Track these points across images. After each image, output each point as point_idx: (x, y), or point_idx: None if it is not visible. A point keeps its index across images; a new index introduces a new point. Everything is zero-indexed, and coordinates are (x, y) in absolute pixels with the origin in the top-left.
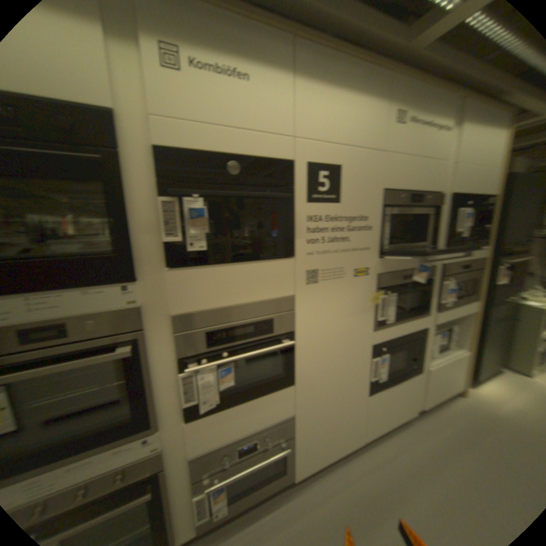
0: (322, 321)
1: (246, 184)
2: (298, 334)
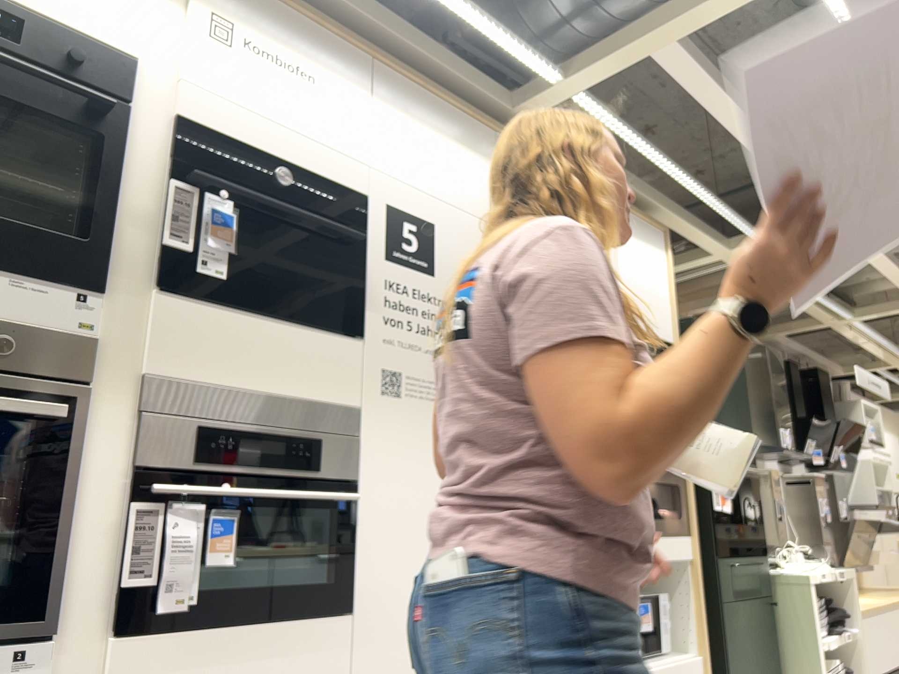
0: (407, 477)
1: (296, 204)
2: (362, 491)
